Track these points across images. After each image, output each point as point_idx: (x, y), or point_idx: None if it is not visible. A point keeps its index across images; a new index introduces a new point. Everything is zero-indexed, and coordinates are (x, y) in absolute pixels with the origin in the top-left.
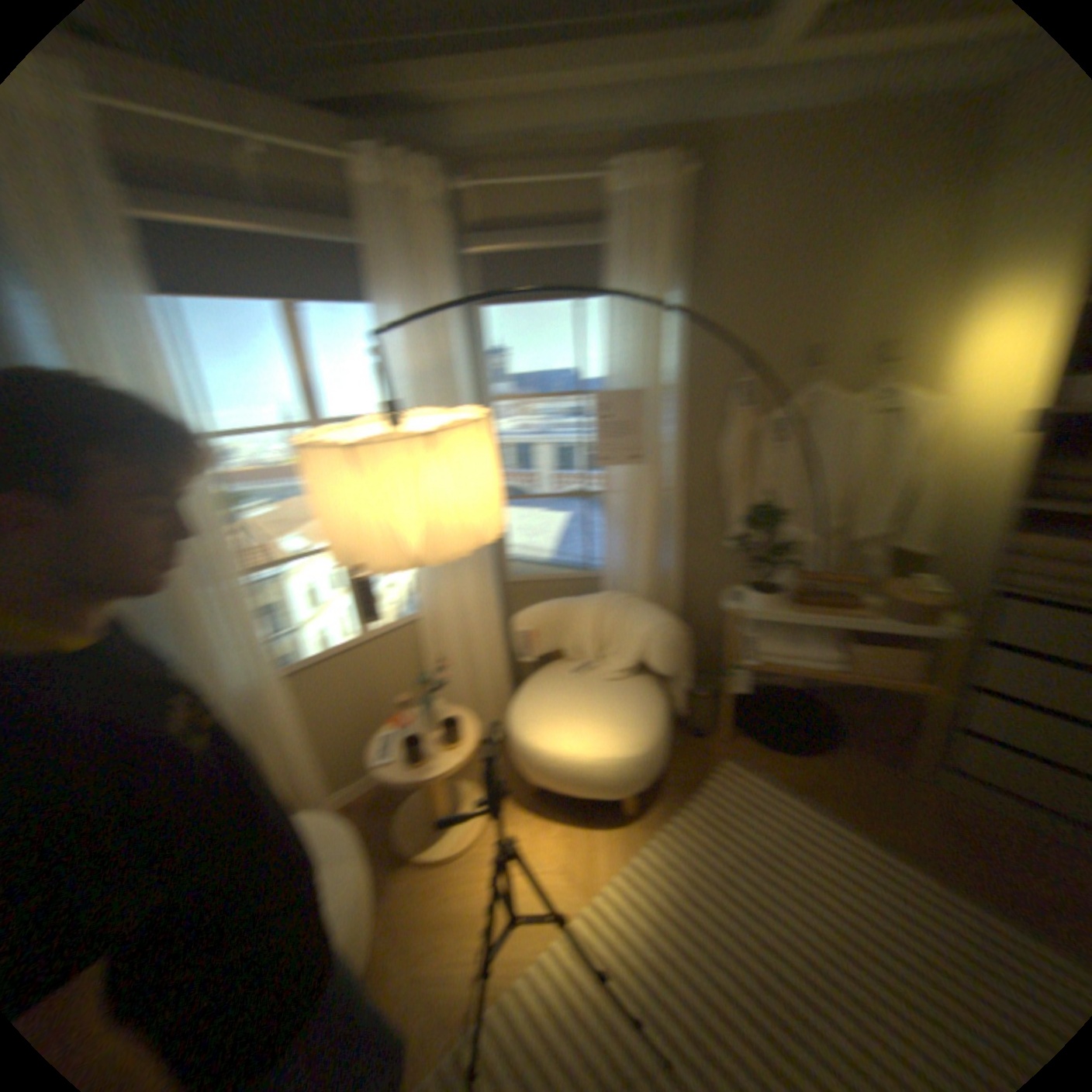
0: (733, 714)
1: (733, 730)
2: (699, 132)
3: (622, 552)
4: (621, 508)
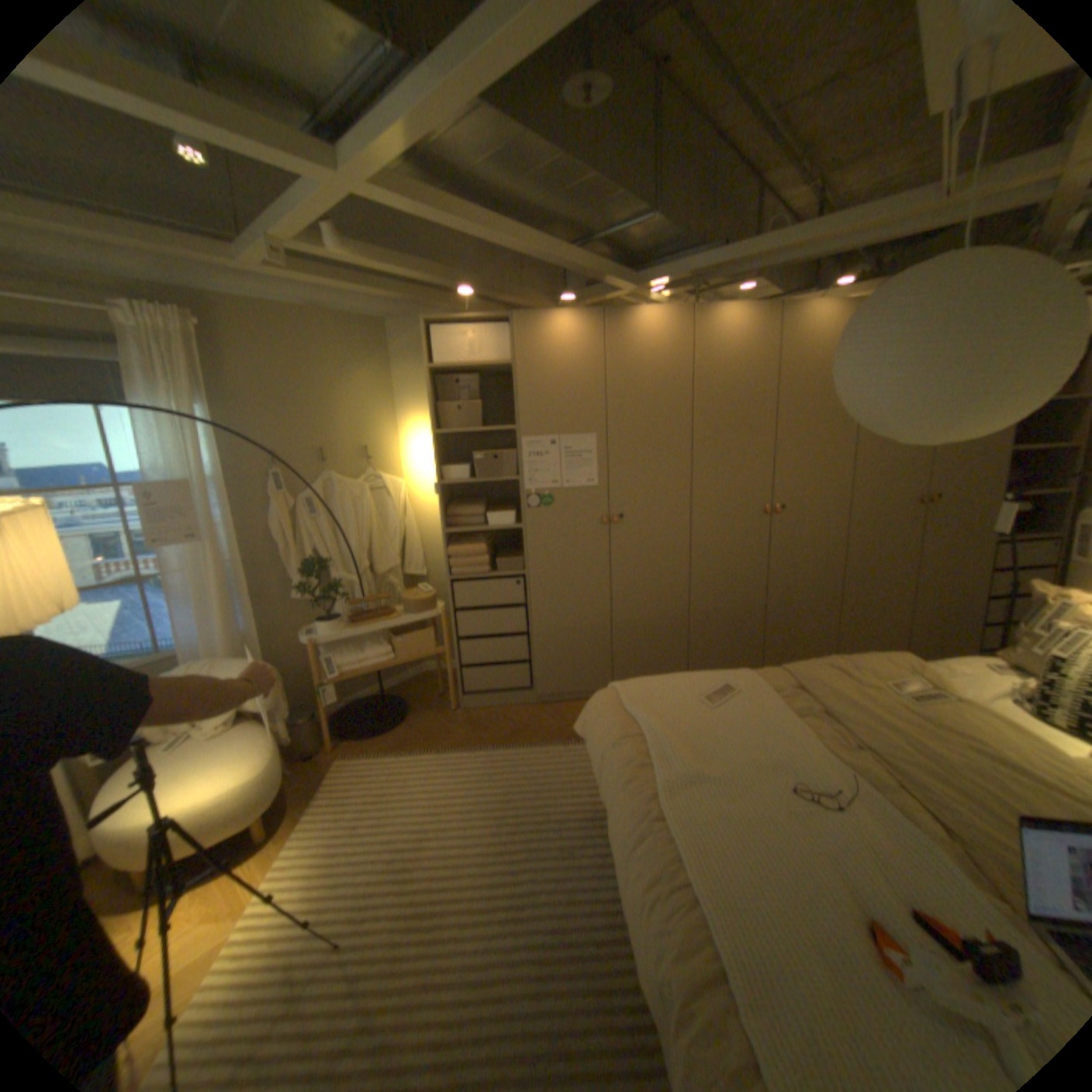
0: (327, 727)
1: (331, 741)
2: (189, 296)
3: (189, 626)
4: (179, 586)
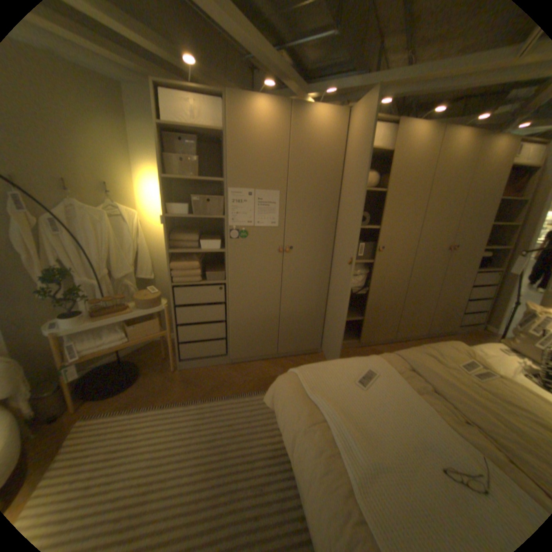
0: (71, 395)
1: (75, 404)
2: None
3: None
4: None
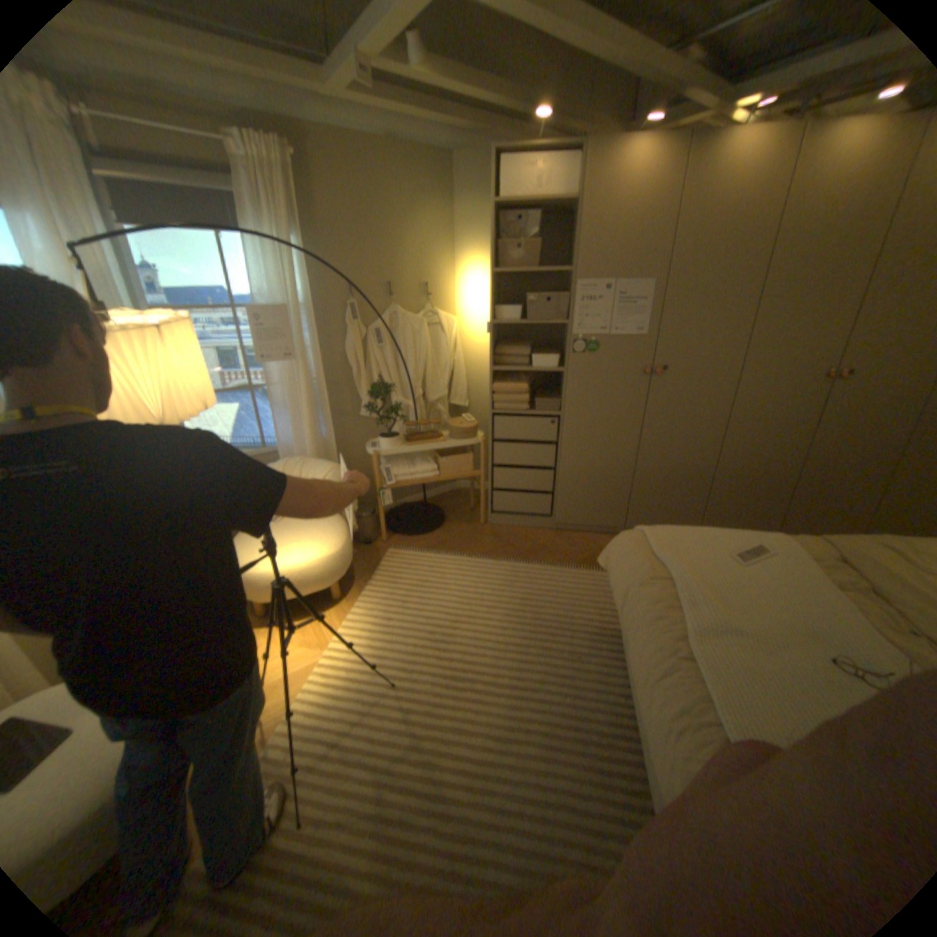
0: (384, 522)
1: (386, 533)
2: (285, 126)
3: (286, 430)
4: (279, 397)
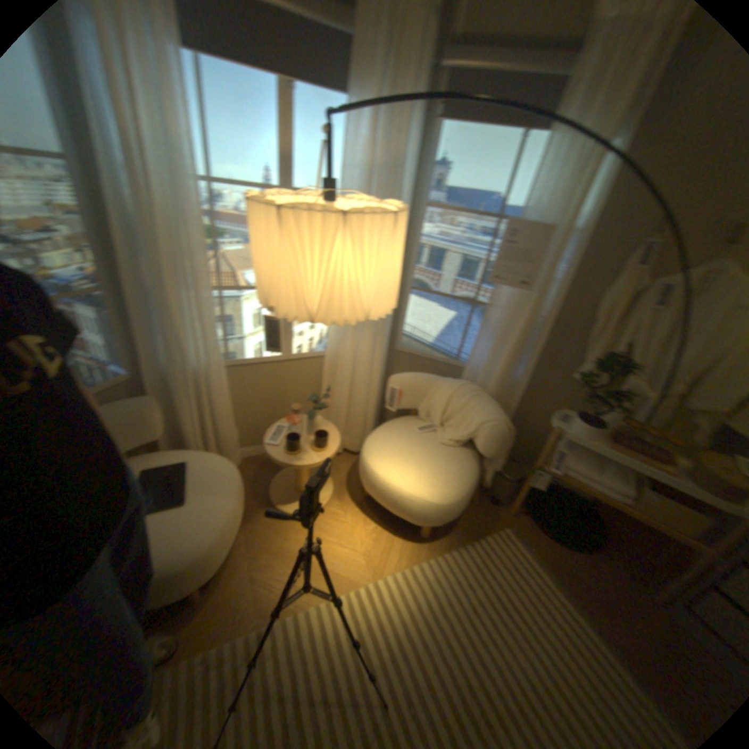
0: (525, 499)
1: (521, 509)
2: None
3: (485, 354)
4: (496, 321)
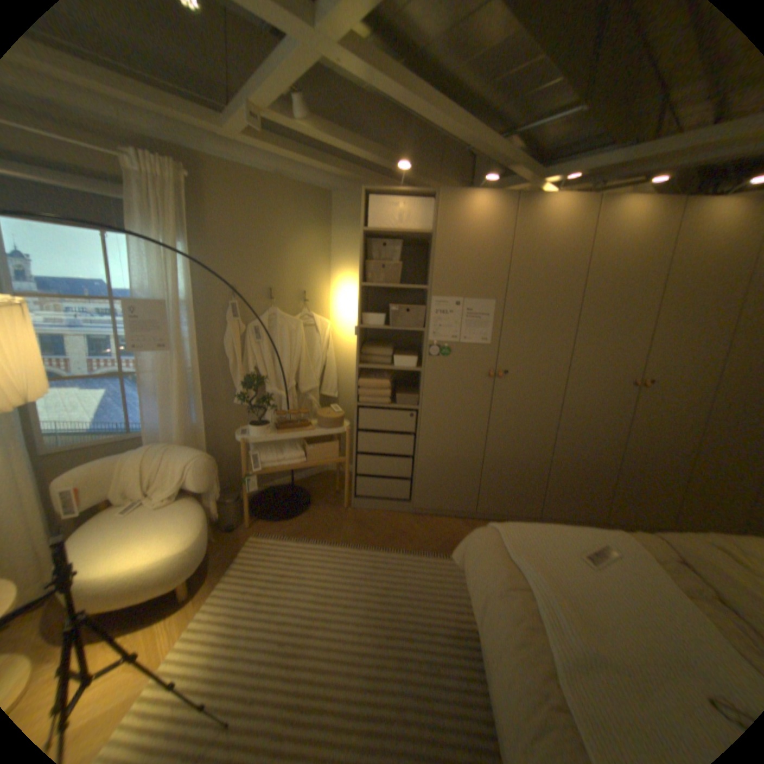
0: (248, 507)
1: (250, 518)
2: (184, 154)
3: (154, 415)
4: (150, 383)
